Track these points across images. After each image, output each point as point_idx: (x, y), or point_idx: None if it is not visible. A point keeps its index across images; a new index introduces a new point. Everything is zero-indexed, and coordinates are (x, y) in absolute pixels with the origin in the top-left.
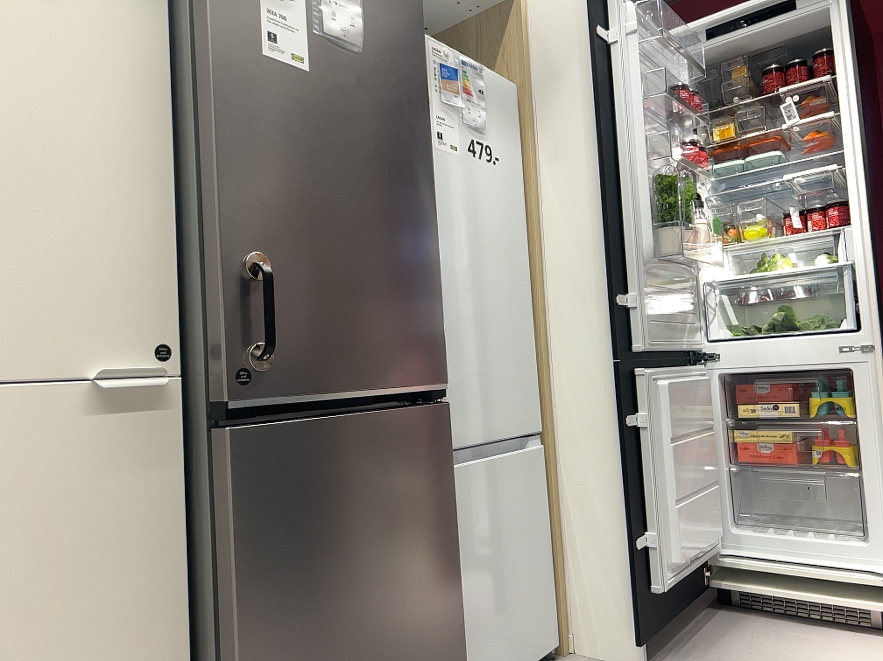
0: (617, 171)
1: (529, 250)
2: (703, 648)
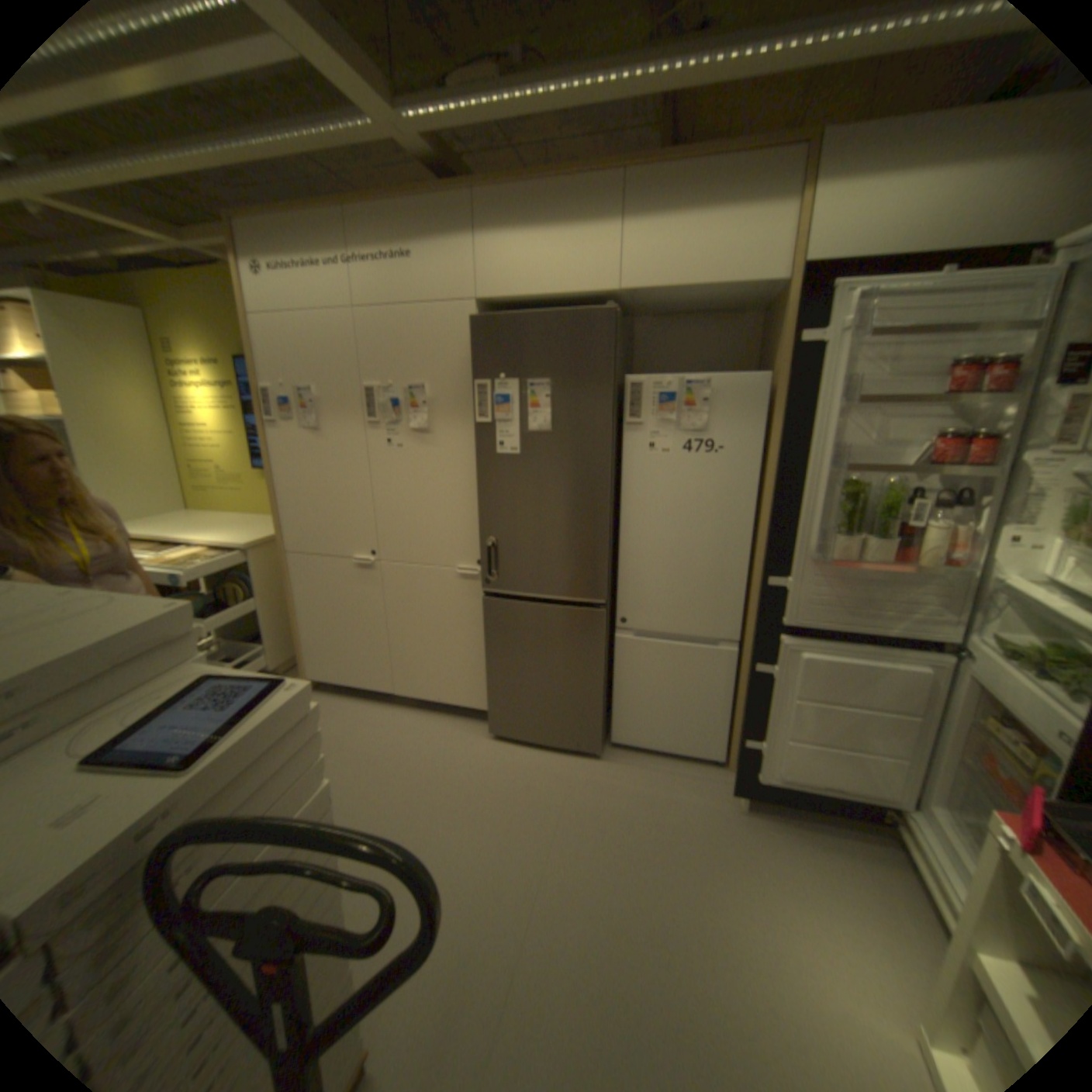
0: (802, 472)
1: (760, 511)
2: (805, 842)
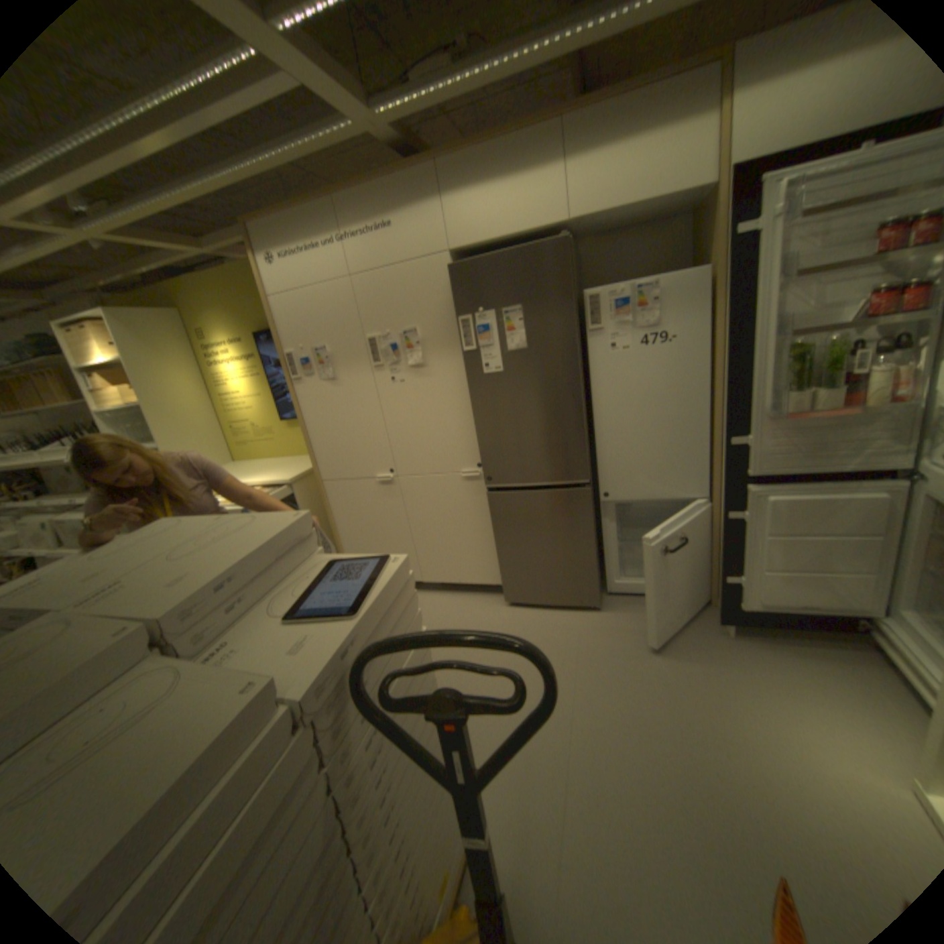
0: (751, 345)
1: (714, 386)
2: (790, 655)
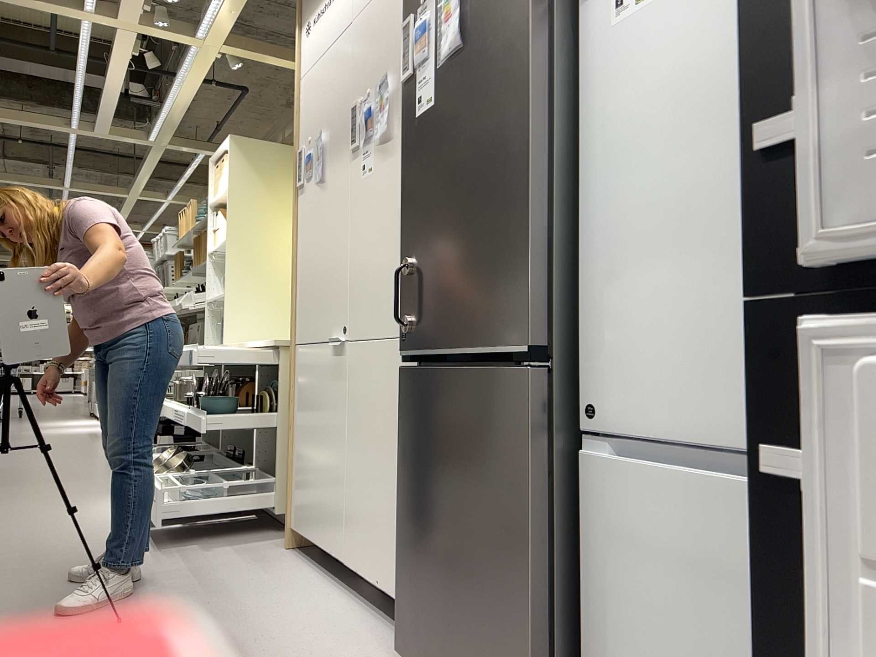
0: None
1: None
2: None
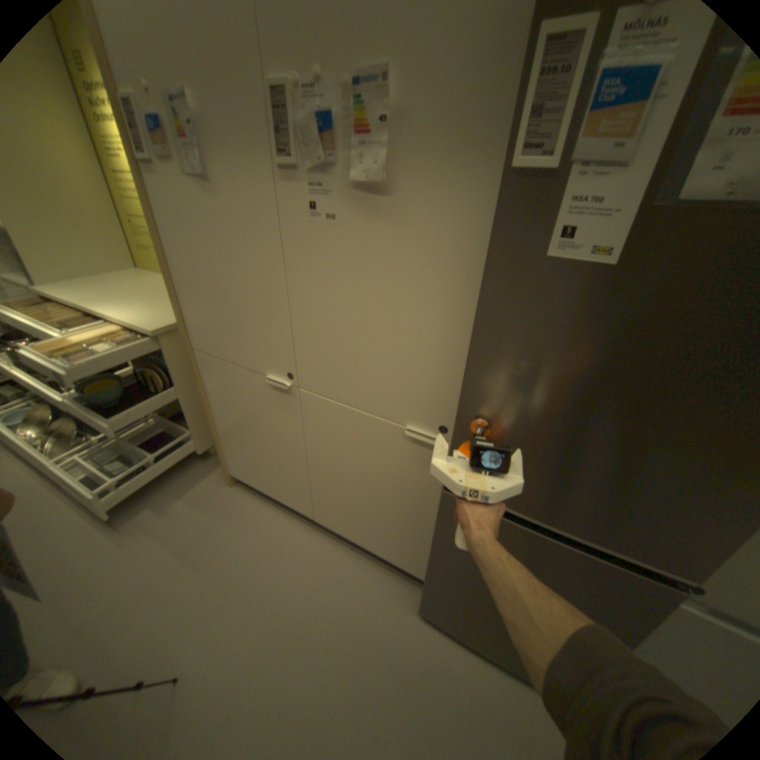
0: None
1: None
2: None
